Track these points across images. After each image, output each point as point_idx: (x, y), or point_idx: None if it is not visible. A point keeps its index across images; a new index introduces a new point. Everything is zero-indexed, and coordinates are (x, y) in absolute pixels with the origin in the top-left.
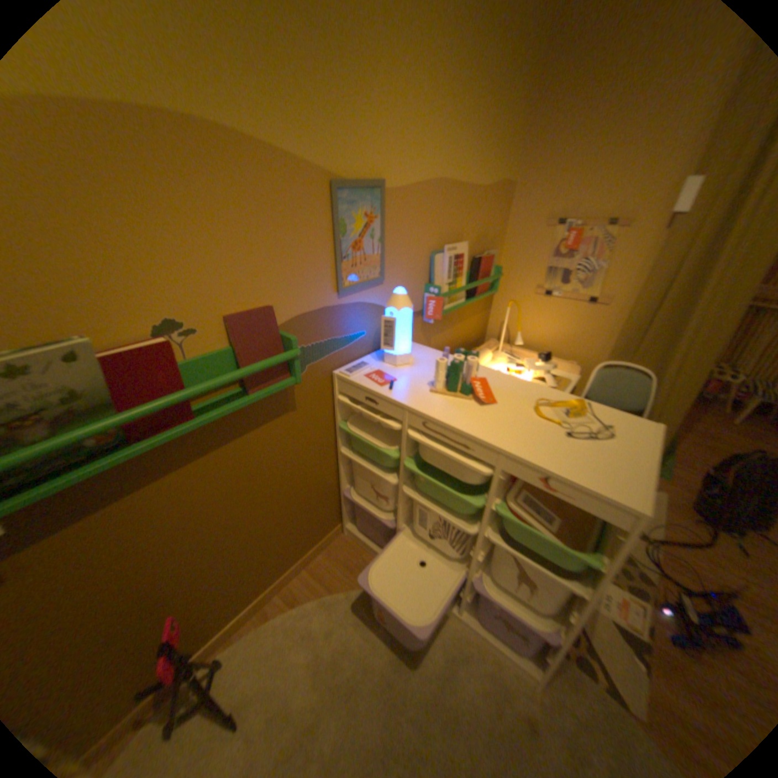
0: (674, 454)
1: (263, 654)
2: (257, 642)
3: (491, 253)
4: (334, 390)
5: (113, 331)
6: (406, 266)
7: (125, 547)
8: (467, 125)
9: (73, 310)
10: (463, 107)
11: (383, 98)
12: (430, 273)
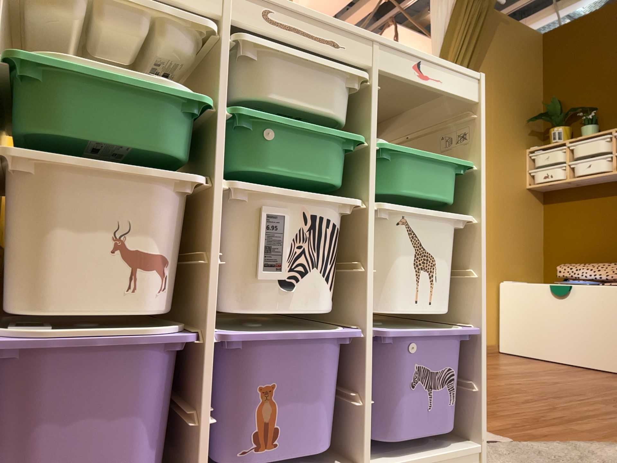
0: None
1: None
2: None
3: None
4: None
5: None
6: None
7: None
8: None
9: None
10: None
11: None
12: None
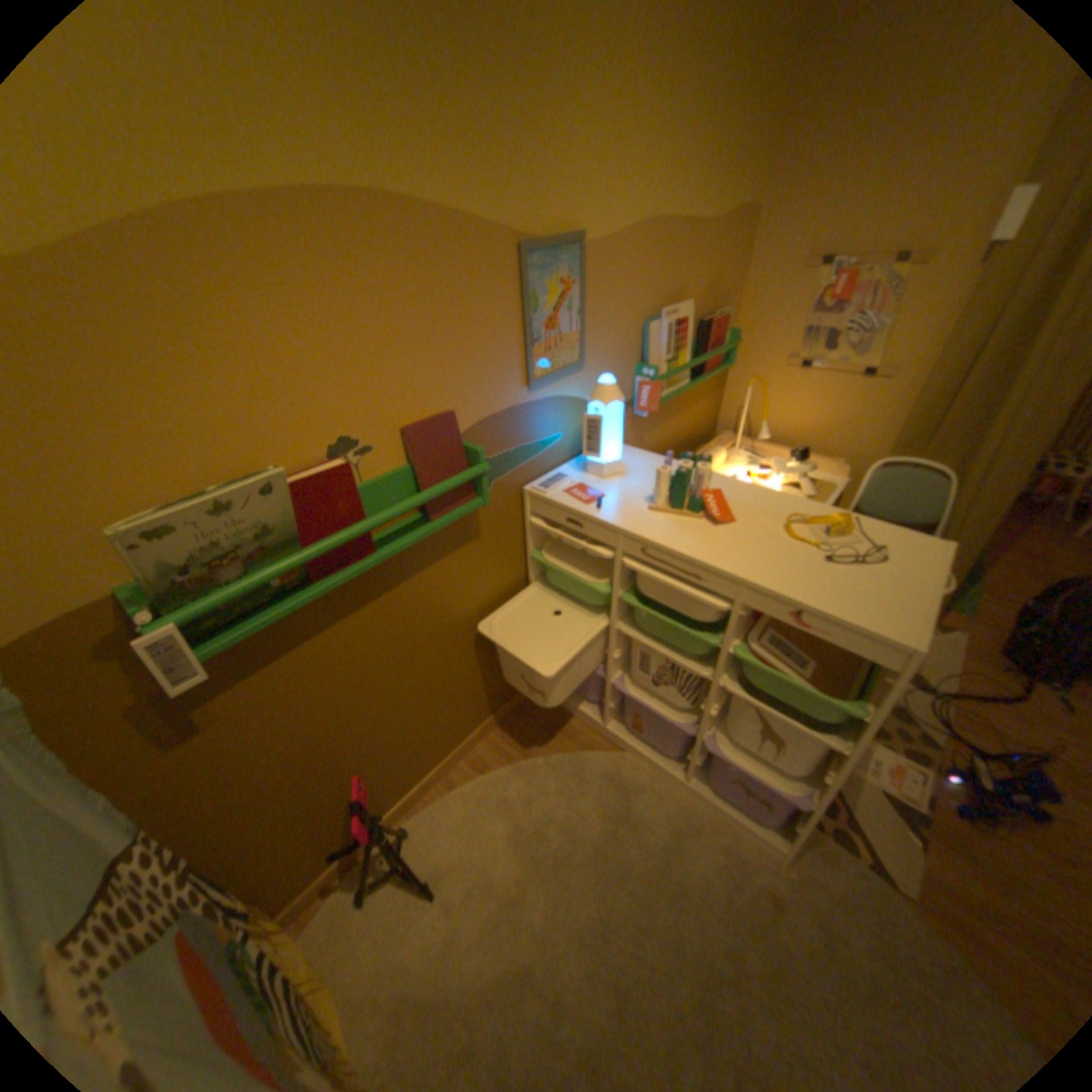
0: (980, 582)
1: (454, 822)
2: (446, 810)
3: (725, 312)
4: (524, 511)
5: (291, 455)
6: (612, 343)
7: (307, 698)
8: (692, 136)
9: (253, 435)
10: (687, 111)
11: (582, 121)
12: (642, 348)
